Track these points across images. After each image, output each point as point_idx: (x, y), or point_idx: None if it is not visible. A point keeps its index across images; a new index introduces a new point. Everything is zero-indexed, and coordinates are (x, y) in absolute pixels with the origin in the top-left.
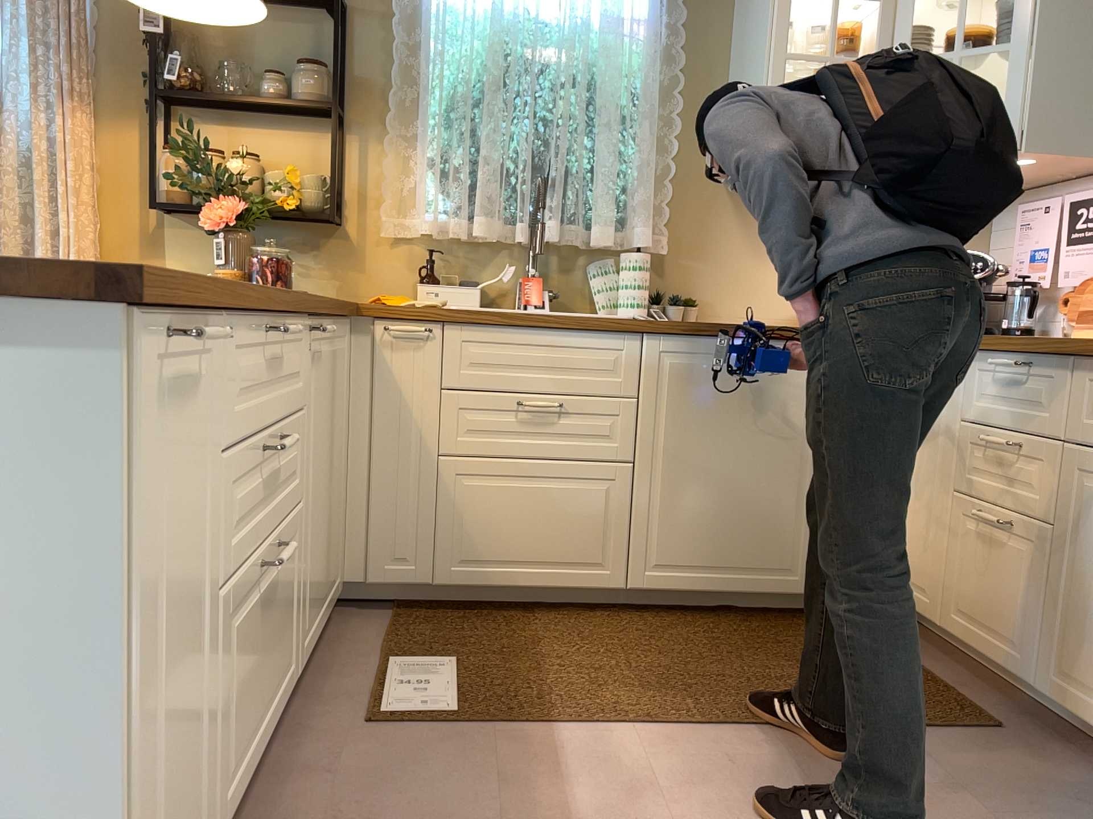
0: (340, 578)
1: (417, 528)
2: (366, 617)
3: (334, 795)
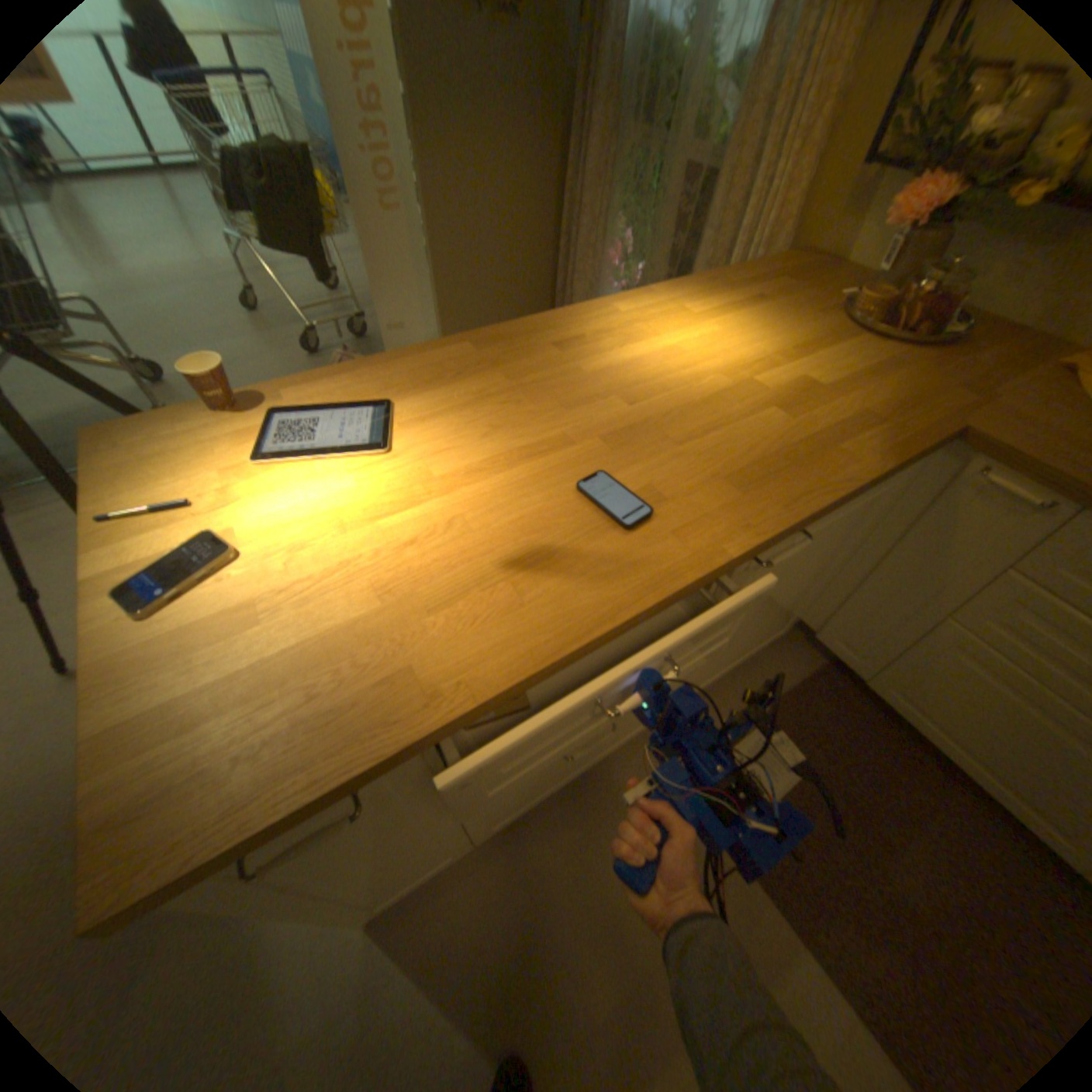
0: (796, 624)
1: (885, 645)
2: (803, 655)
3: (608, 827)
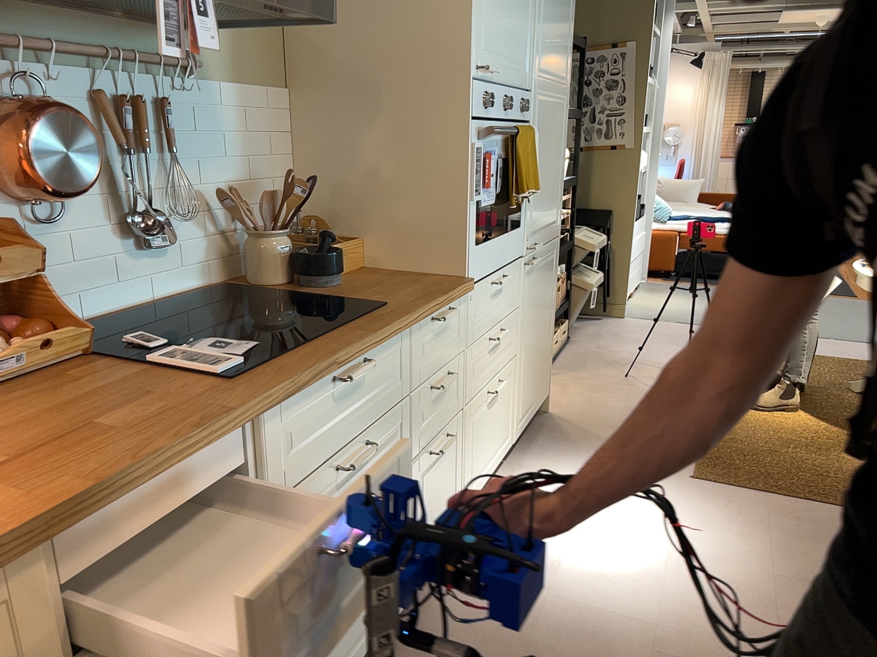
0: None
1: None
2: None
3: None
